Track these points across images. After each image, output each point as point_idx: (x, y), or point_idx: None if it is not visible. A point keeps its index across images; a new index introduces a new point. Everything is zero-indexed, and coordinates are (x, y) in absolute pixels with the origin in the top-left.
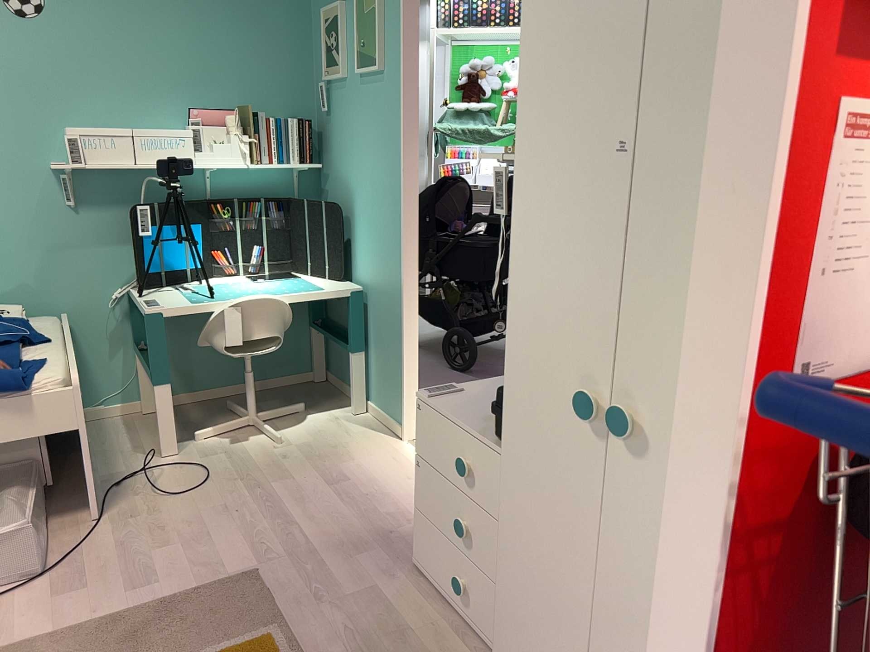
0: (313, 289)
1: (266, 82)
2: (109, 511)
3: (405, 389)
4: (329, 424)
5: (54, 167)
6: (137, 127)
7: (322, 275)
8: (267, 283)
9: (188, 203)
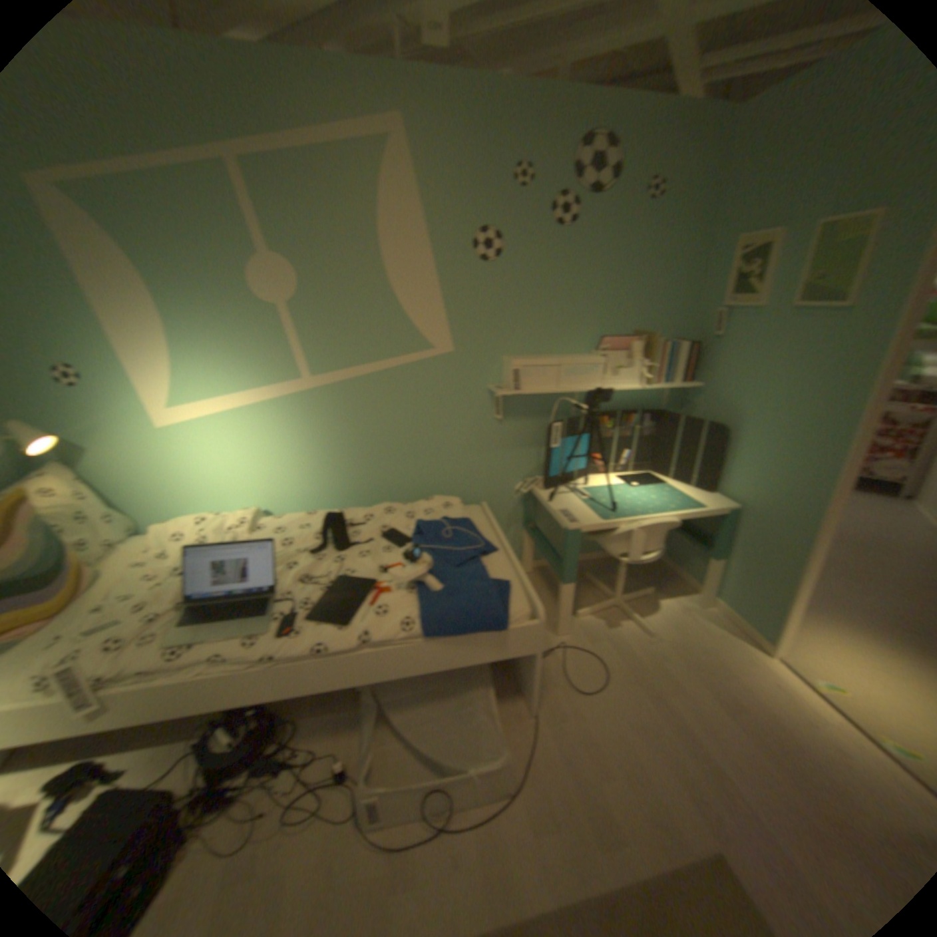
0: (694, 505)
1: (660, 305)
2: (539, 706)
3: (791, 618)
4: (685, 617)
5: (496, 393)
6: (551, 352)
7: (686, 483)
8: (642, 490)
9: (583, 417)
